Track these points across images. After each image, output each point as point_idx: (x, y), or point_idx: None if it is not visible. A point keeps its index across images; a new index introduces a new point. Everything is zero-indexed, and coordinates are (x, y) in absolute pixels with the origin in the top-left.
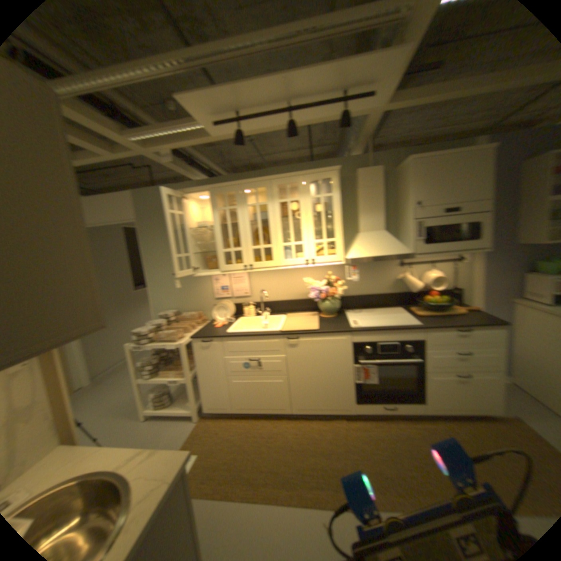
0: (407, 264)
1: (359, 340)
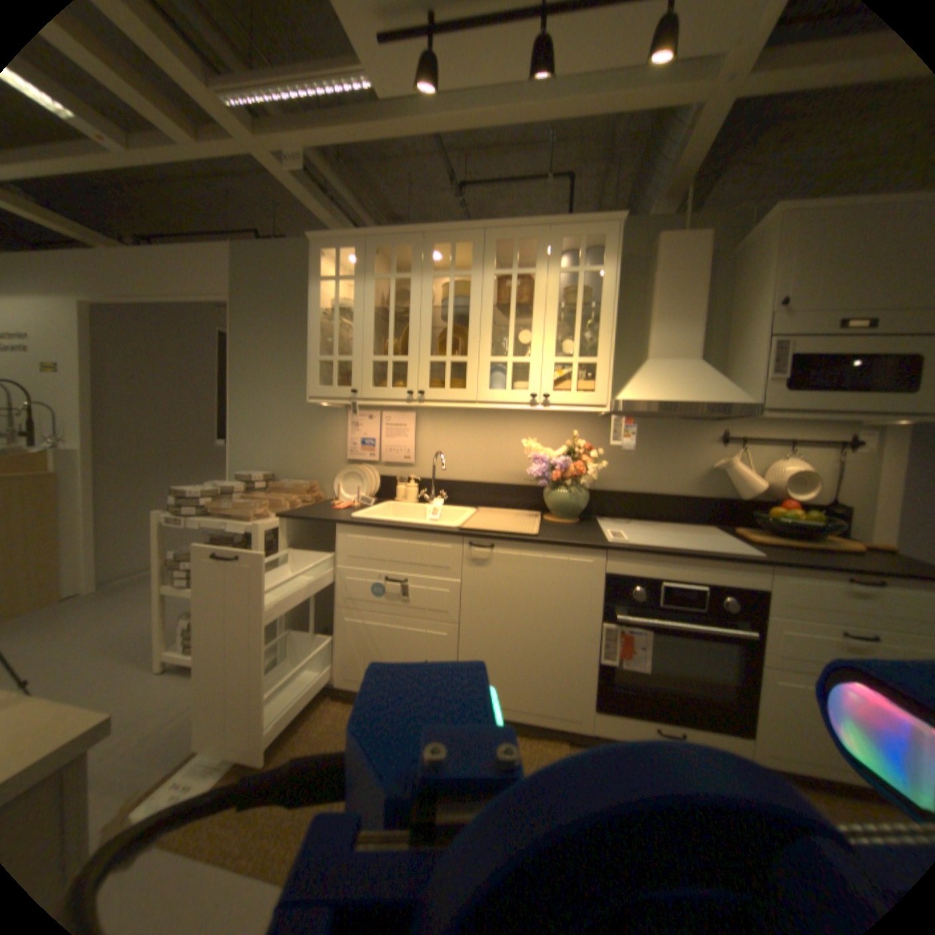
0: (739, 438)
1: (623, 568)
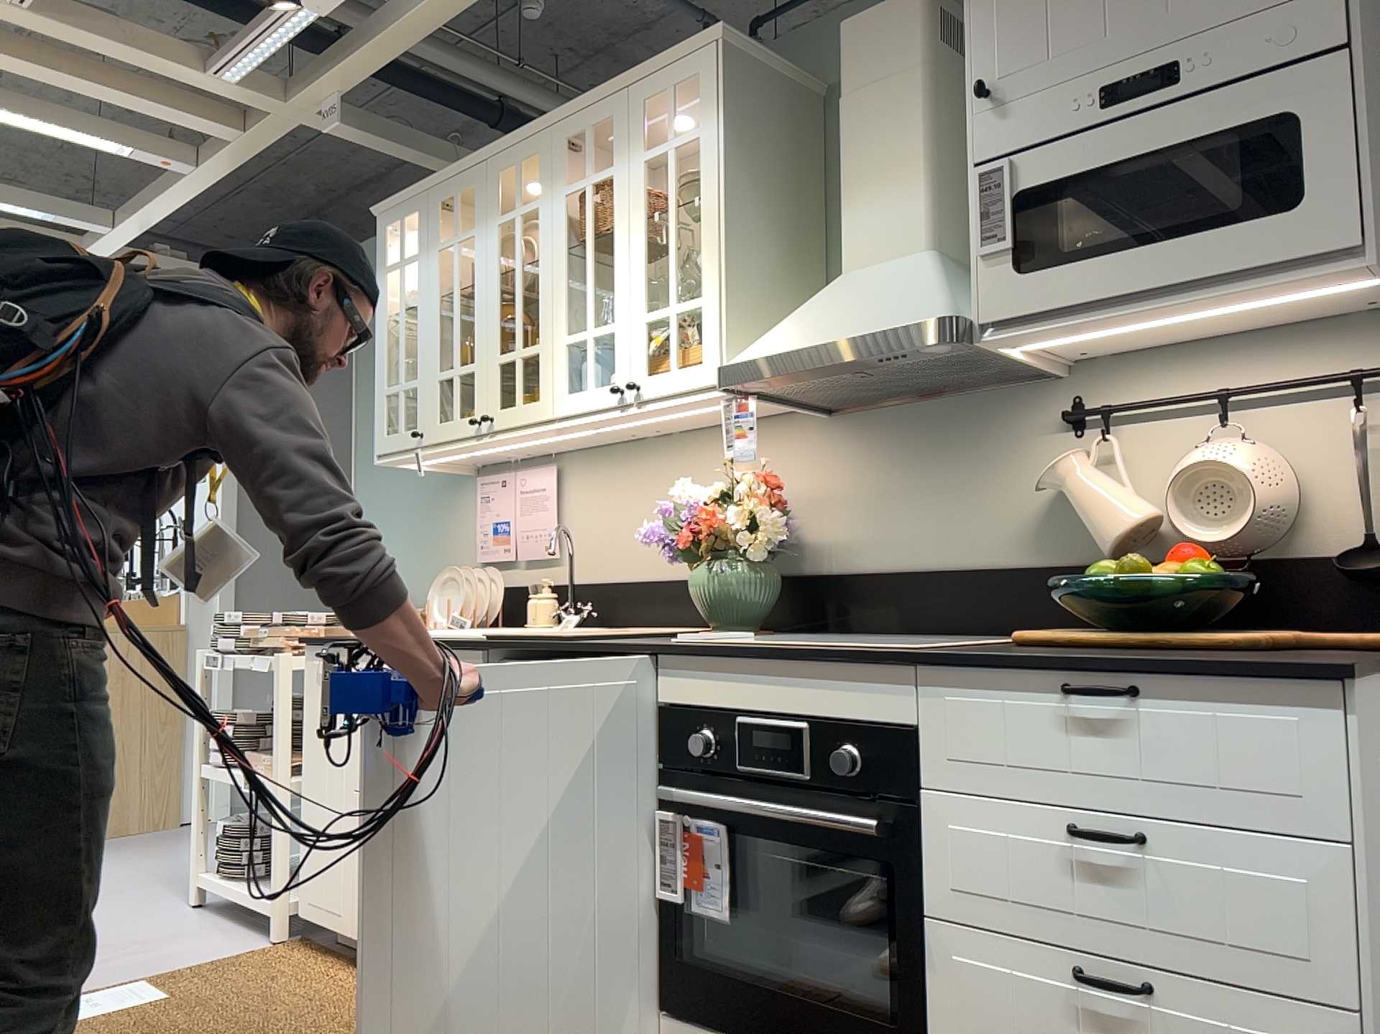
0: (1089, 411)
1: (682, 692)
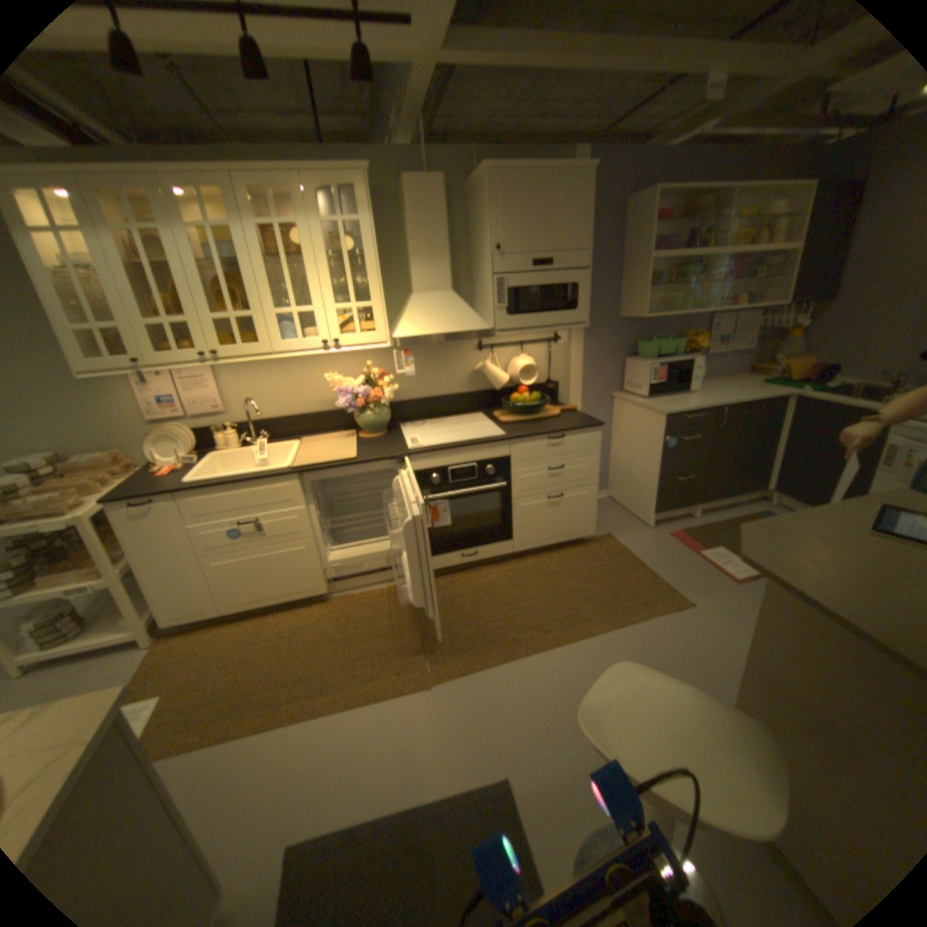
0: (488, 347)
1: (423, 467)
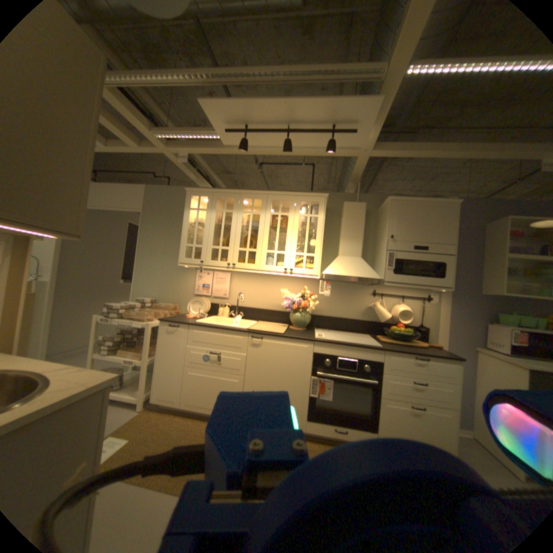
0: (379, 294)
1: (321, 350)
